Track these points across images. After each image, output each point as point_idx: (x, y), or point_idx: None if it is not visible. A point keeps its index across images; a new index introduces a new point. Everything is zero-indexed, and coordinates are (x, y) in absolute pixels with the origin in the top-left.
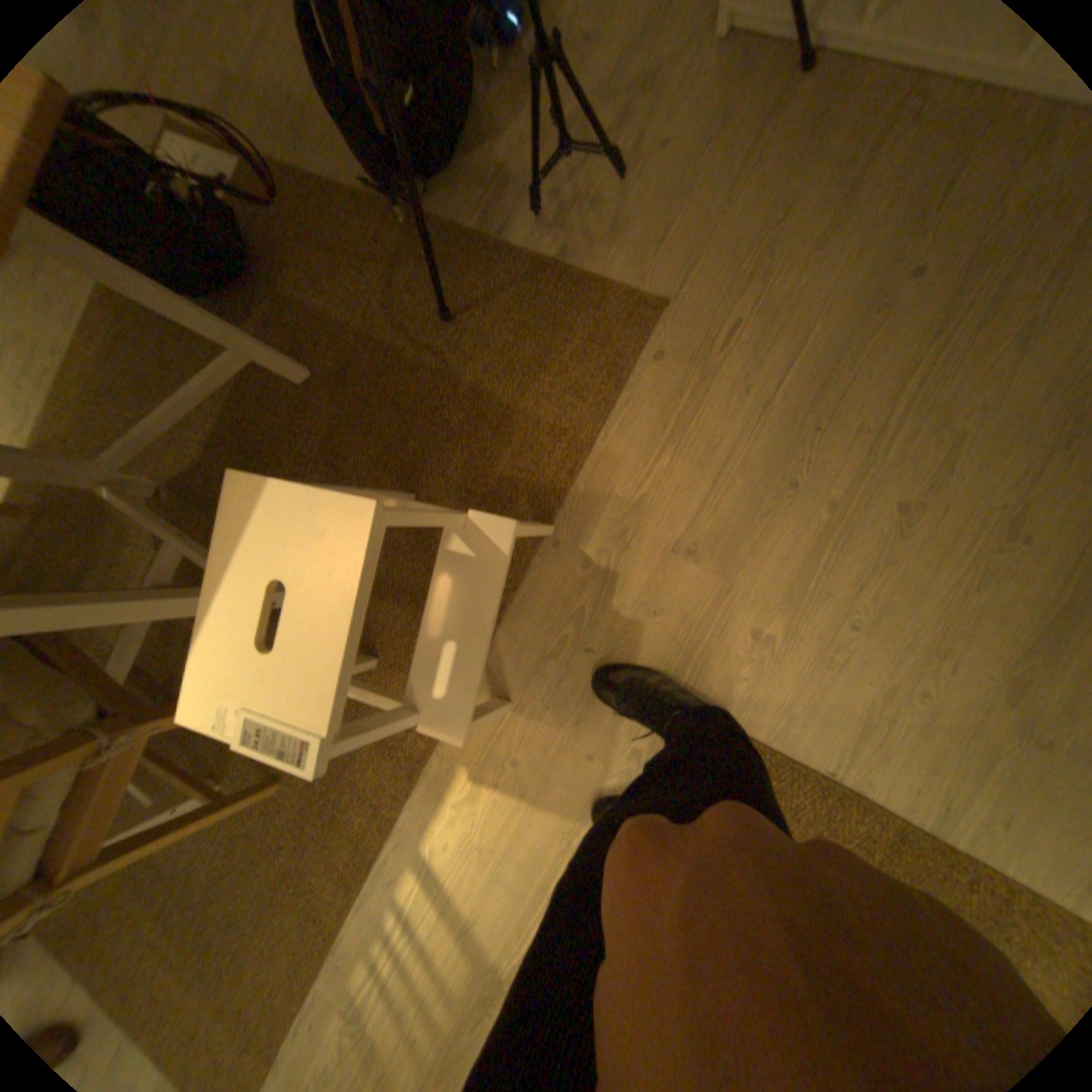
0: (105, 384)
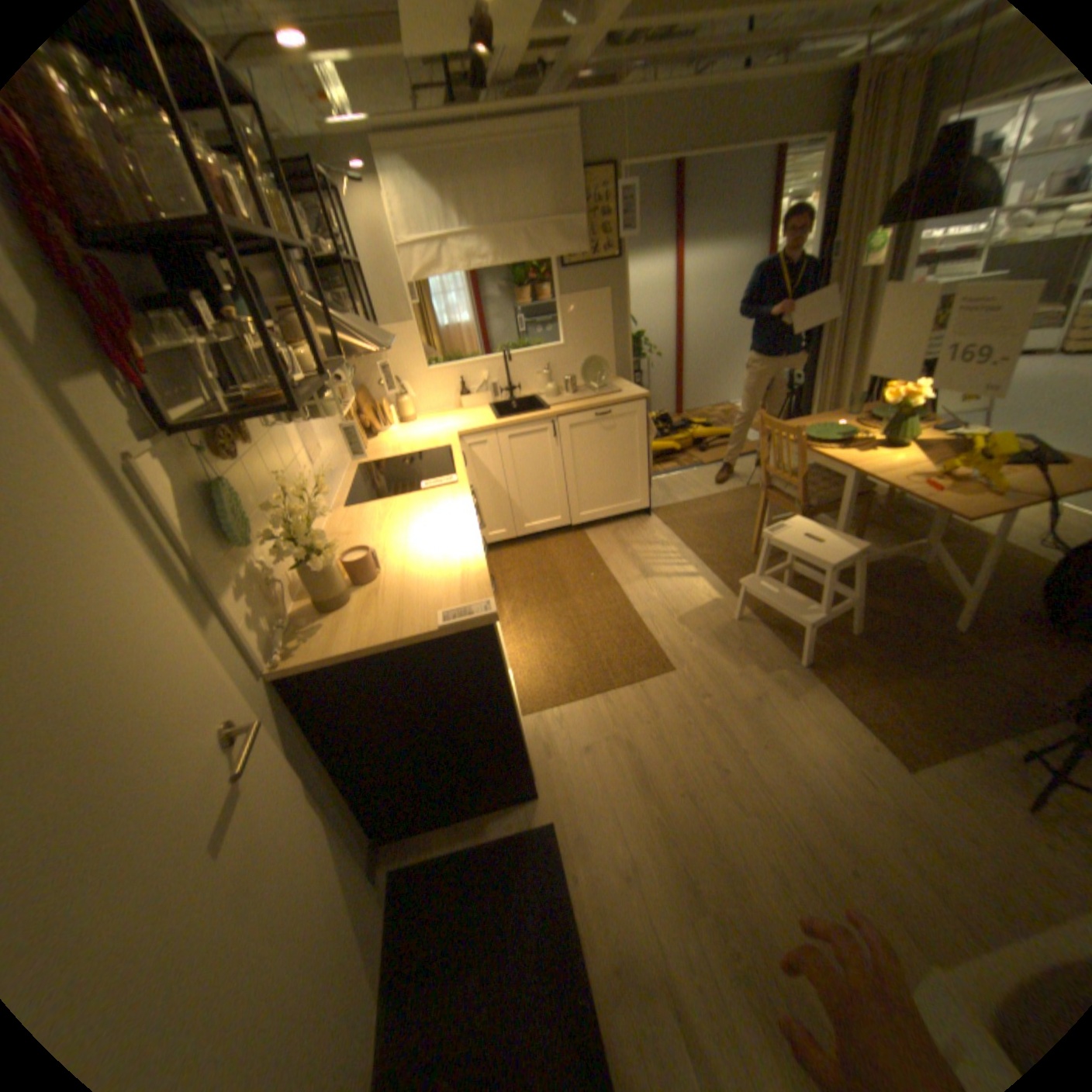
0: (1008, 564)
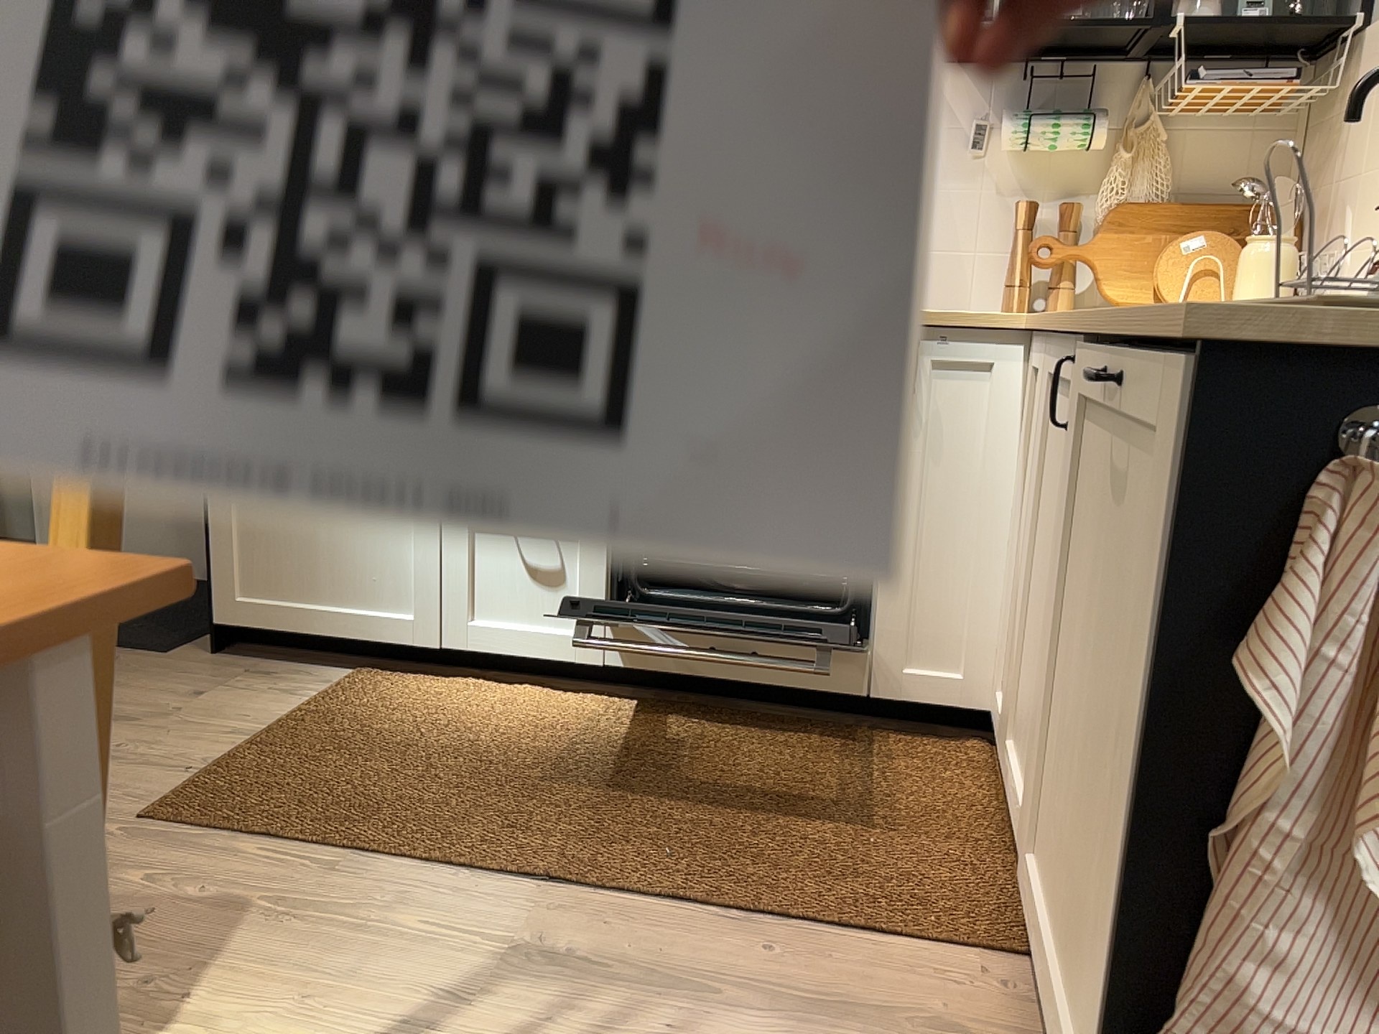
0: None
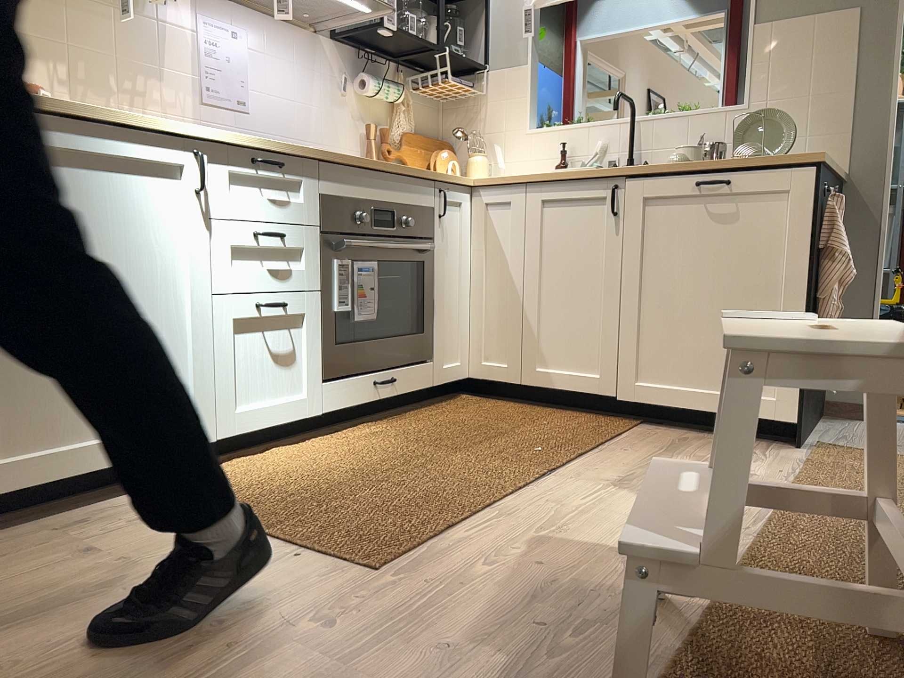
0: None
